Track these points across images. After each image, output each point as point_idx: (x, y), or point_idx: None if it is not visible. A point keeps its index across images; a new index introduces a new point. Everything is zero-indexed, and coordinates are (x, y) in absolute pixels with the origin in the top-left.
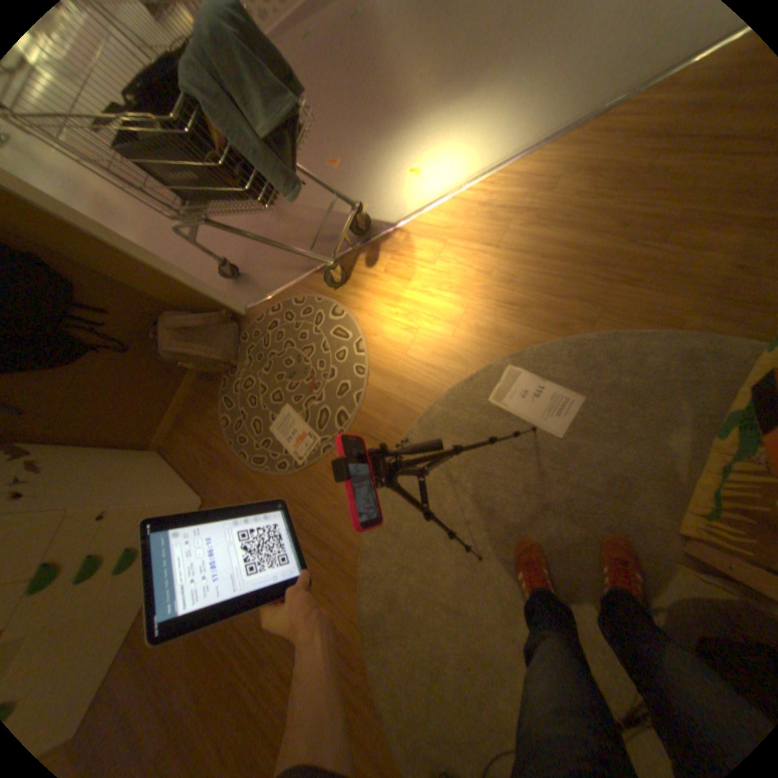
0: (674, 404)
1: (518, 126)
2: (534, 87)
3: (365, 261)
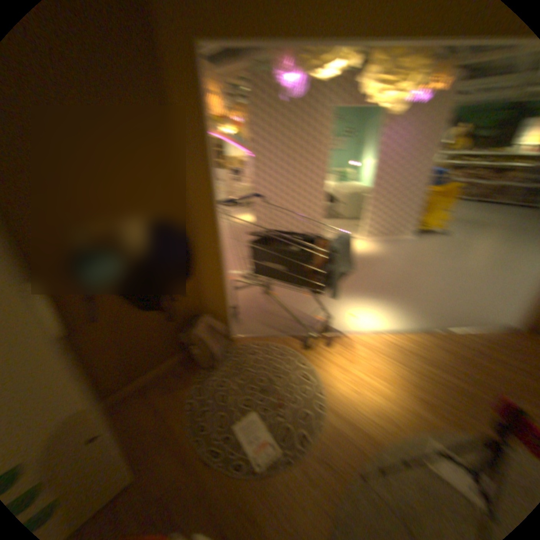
0: None
1: (403, 319)
2: (407, 309)
3: (322, 342)
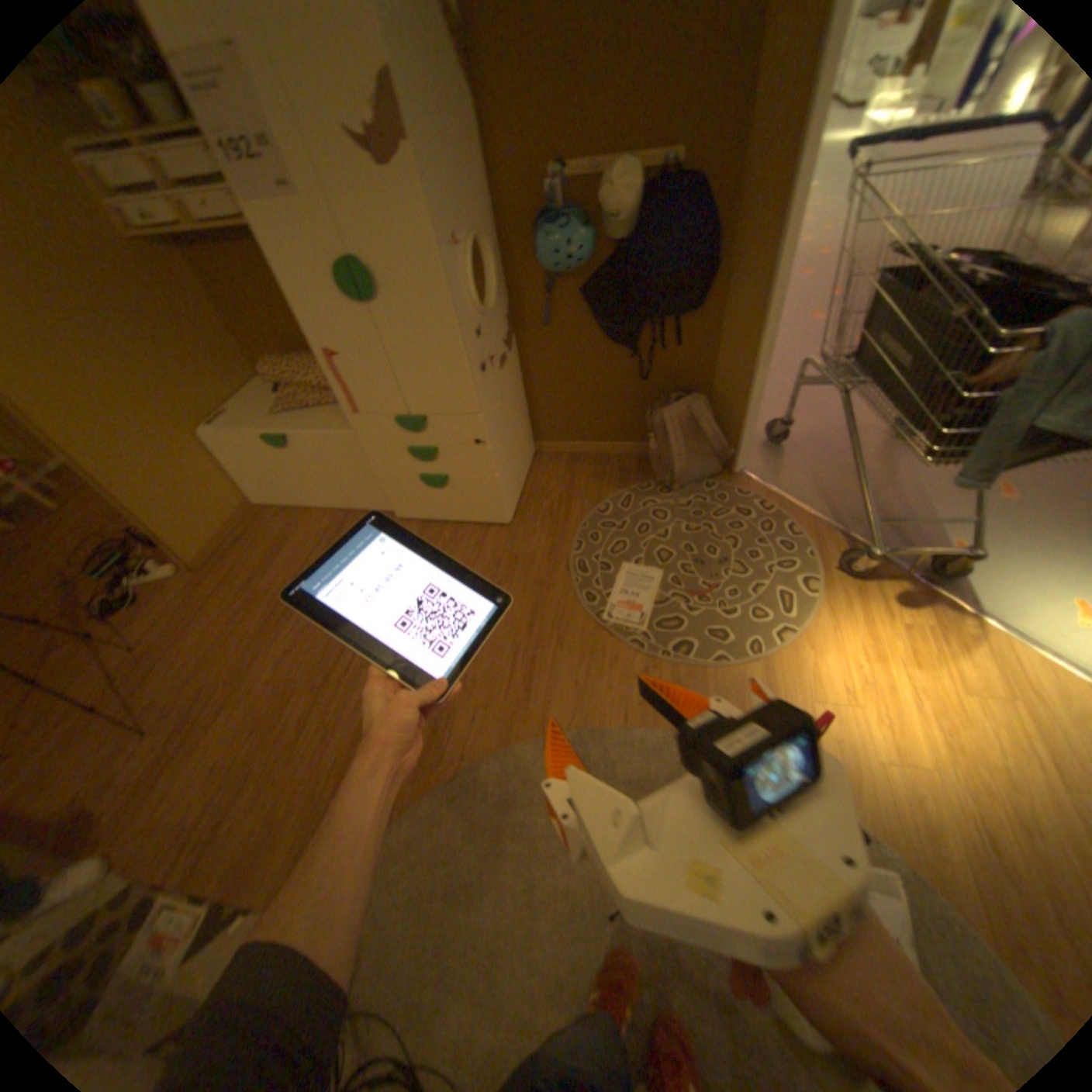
0: None
1: None
2: None
3: (904, 593)
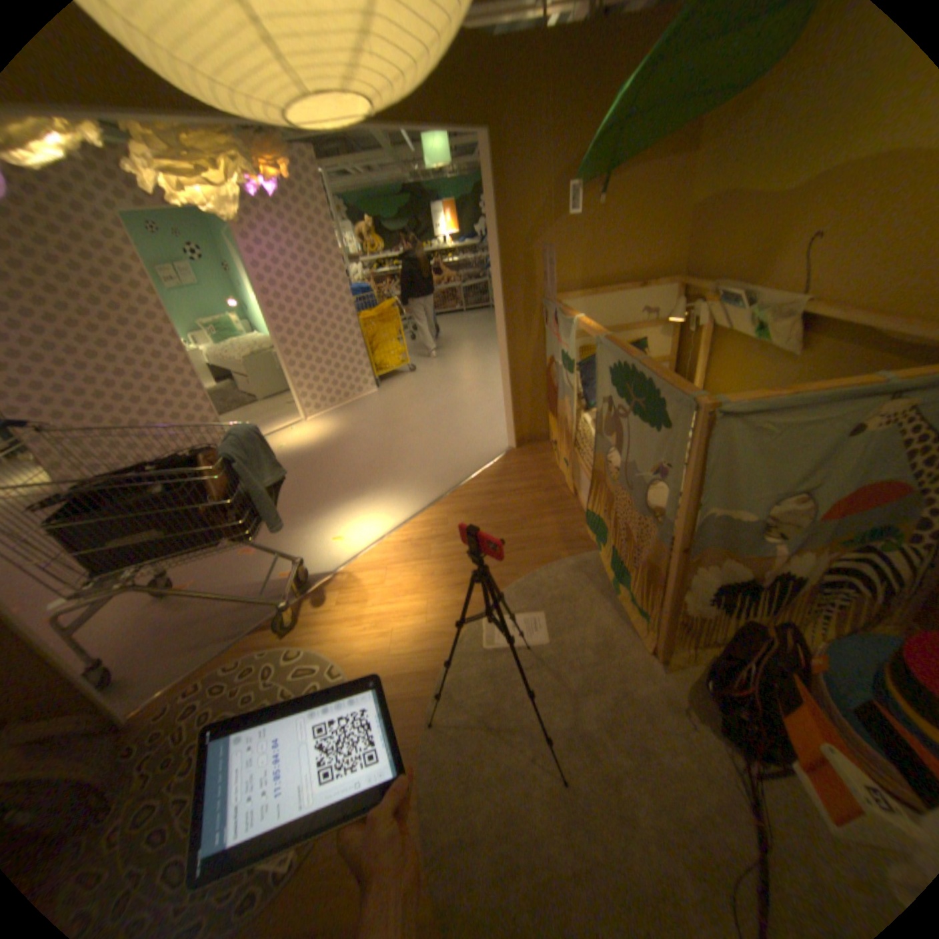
0: (587, 593)
1: (406, 504)
2: (406, 489)
3: (311, 605)
